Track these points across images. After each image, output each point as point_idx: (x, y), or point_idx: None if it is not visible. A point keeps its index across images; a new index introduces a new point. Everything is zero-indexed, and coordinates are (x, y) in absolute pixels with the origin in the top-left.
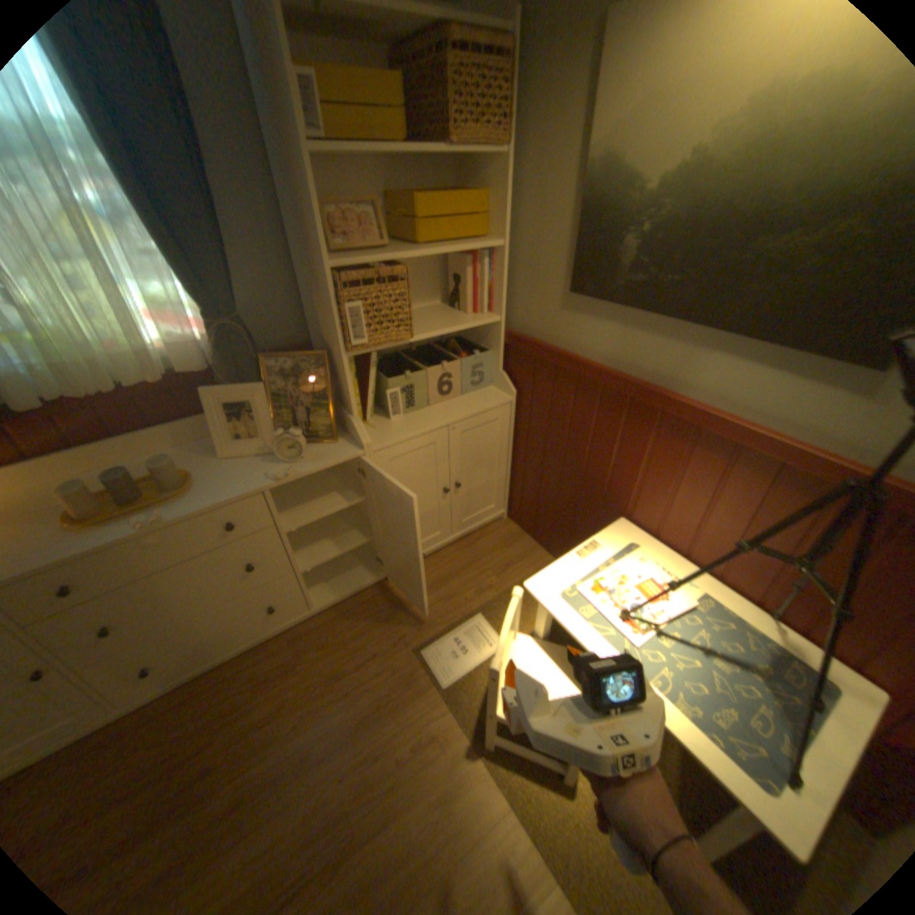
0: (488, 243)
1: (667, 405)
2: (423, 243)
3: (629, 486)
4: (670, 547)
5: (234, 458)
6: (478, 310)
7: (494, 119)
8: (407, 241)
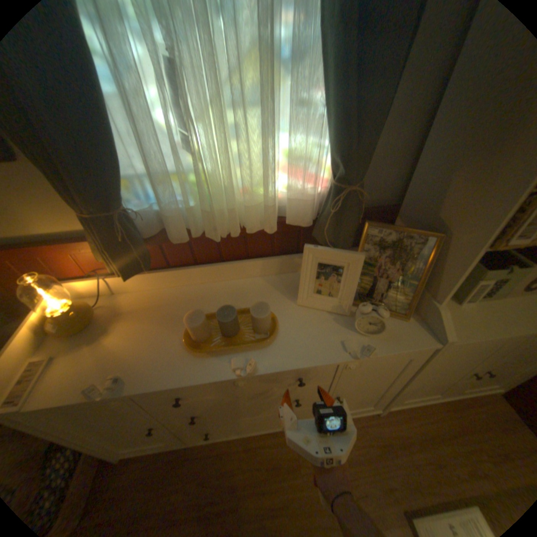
0: None
1: None
2: None
3: None
4: None
5: (310, 307)
6: None
7: None
8: None
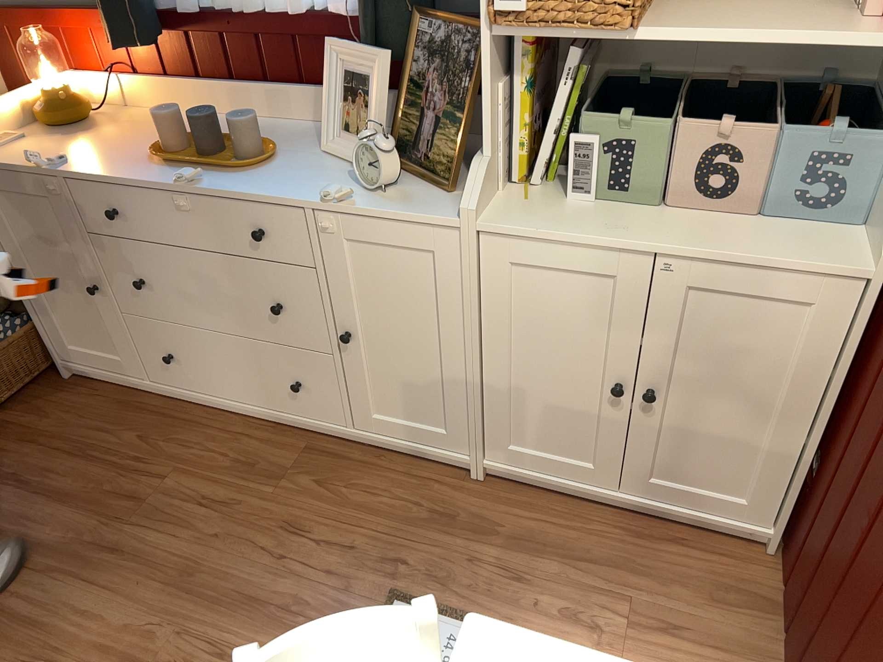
0: None
1: None
2: None
3: None
4: None
5: (338, 159)
6: None
7: None
8: None
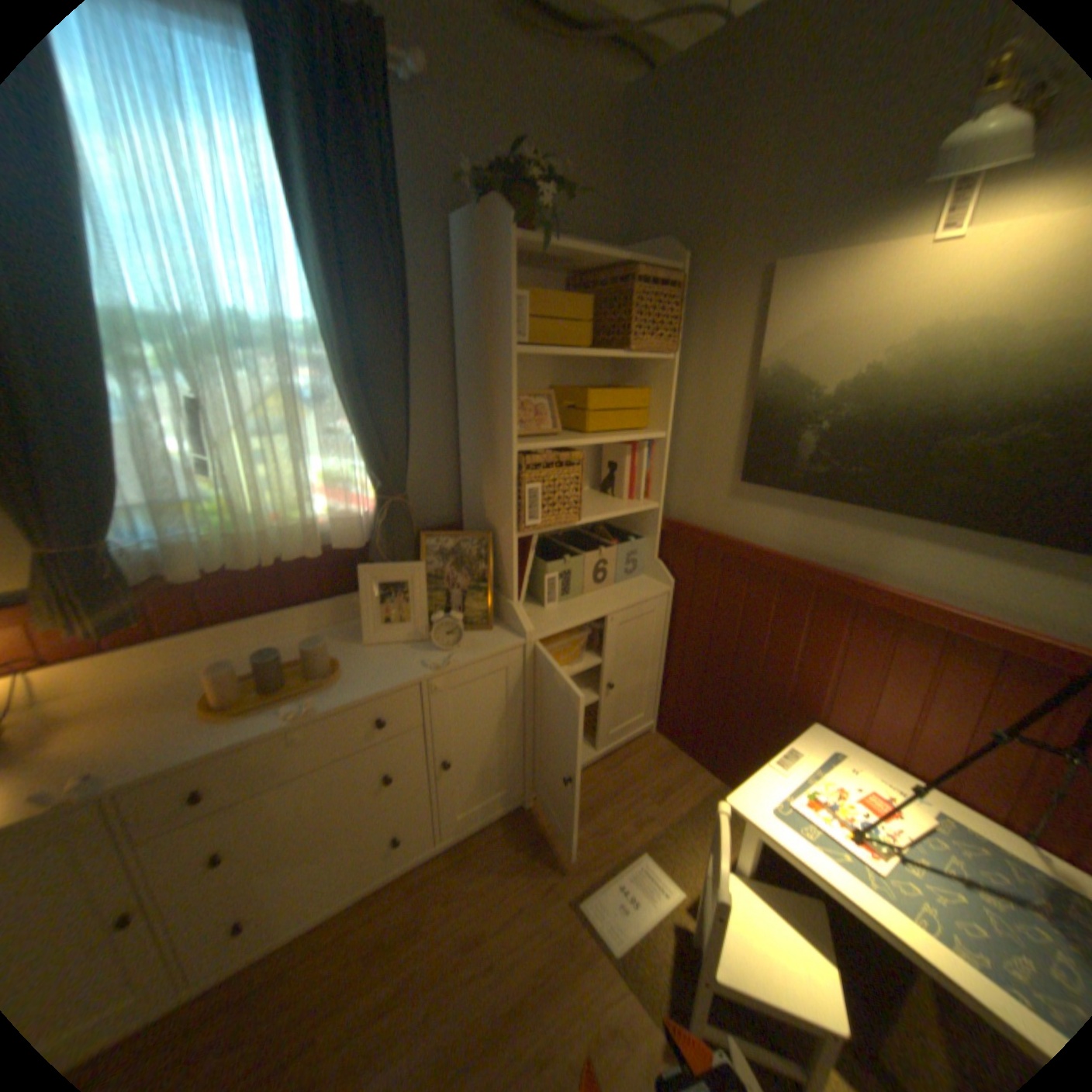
0: (647, 435)
1: (864, 593)
2: (591, 433)
3: (822, 685)
4: (881, 758)
5: (379, 646)
6: (634, 497)
7: (661, 333)
8: (573, 431)
